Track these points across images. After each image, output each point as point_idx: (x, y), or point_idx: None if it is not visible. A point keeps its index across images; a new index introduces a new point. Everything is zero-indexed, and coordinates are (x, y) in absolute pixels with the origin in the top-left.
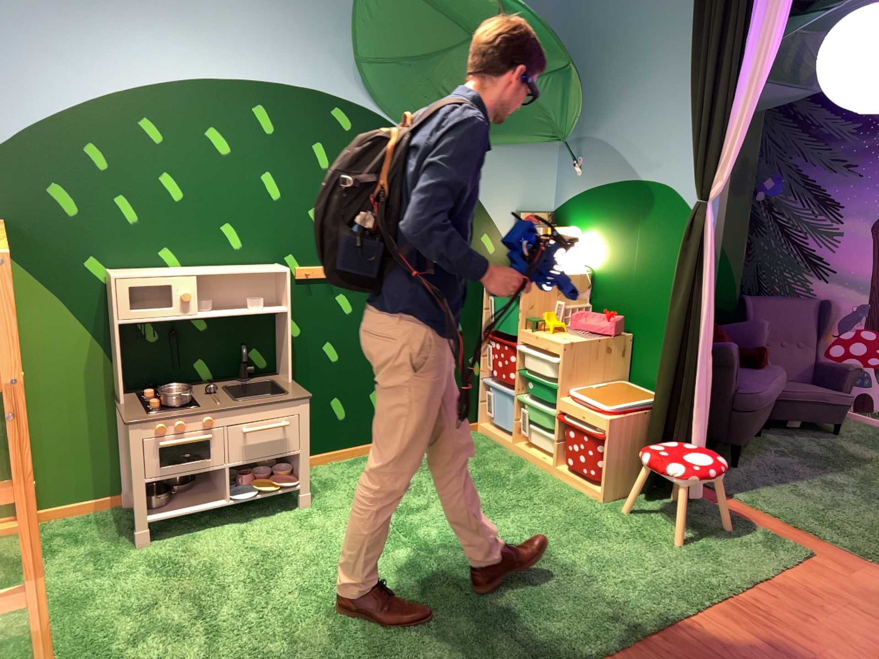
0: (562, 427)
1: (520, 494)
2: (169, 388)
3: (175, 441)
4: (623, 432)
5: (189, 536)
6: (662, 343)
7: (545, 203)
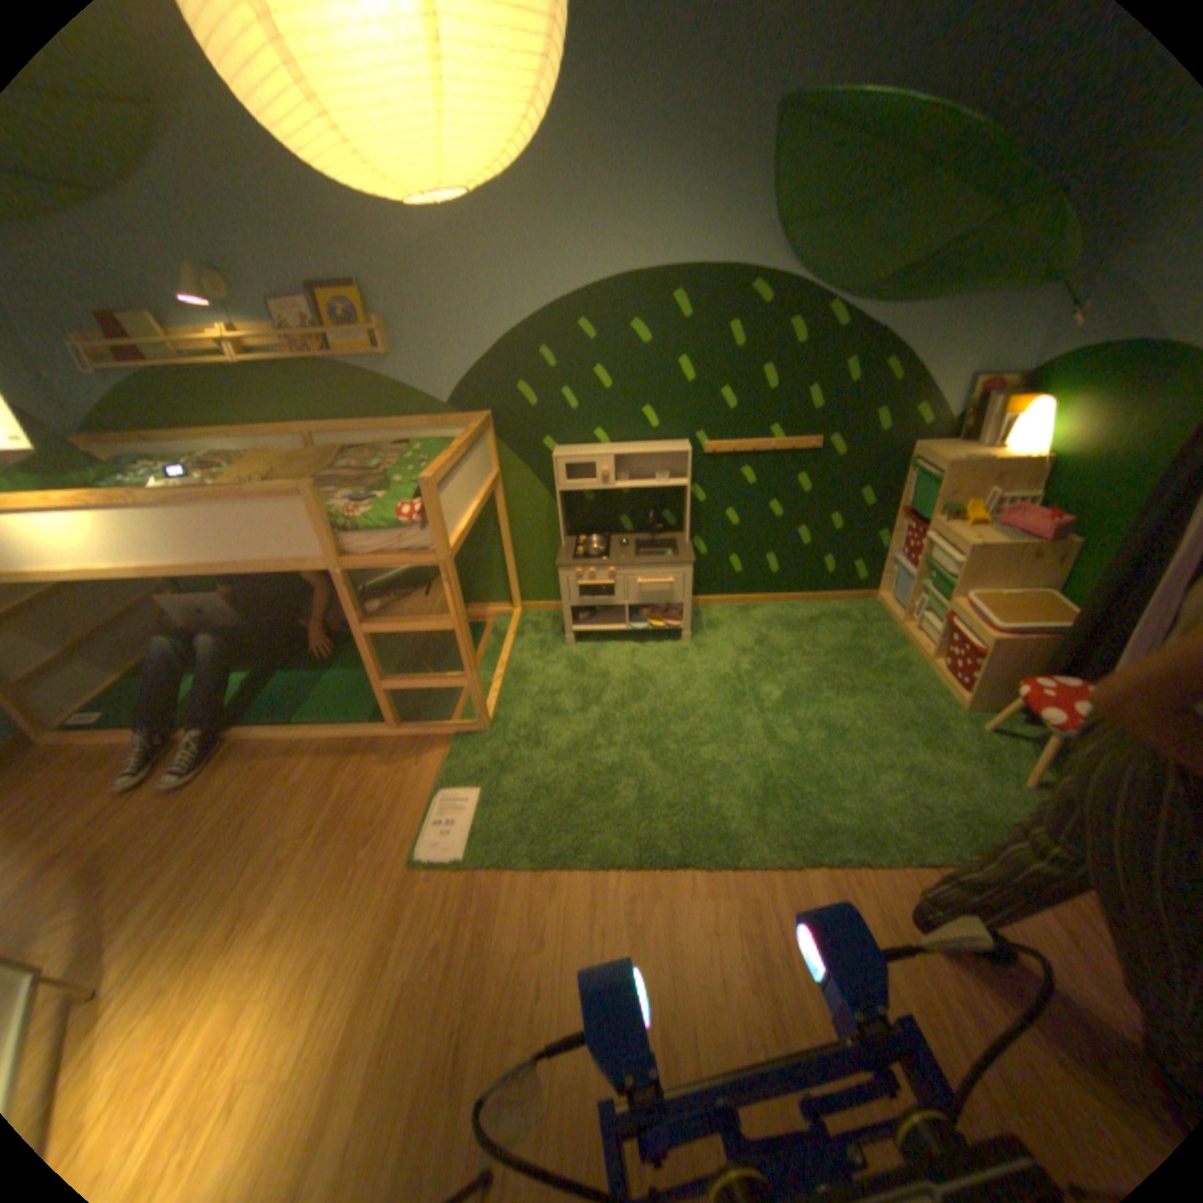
0: (950, 629)
1: (879, 683)
2: (595, 537)
3: (582, 584)
4: (1019, 658)
5: (594, 648)
6: (1109, 573)
7: (1025, 359)
